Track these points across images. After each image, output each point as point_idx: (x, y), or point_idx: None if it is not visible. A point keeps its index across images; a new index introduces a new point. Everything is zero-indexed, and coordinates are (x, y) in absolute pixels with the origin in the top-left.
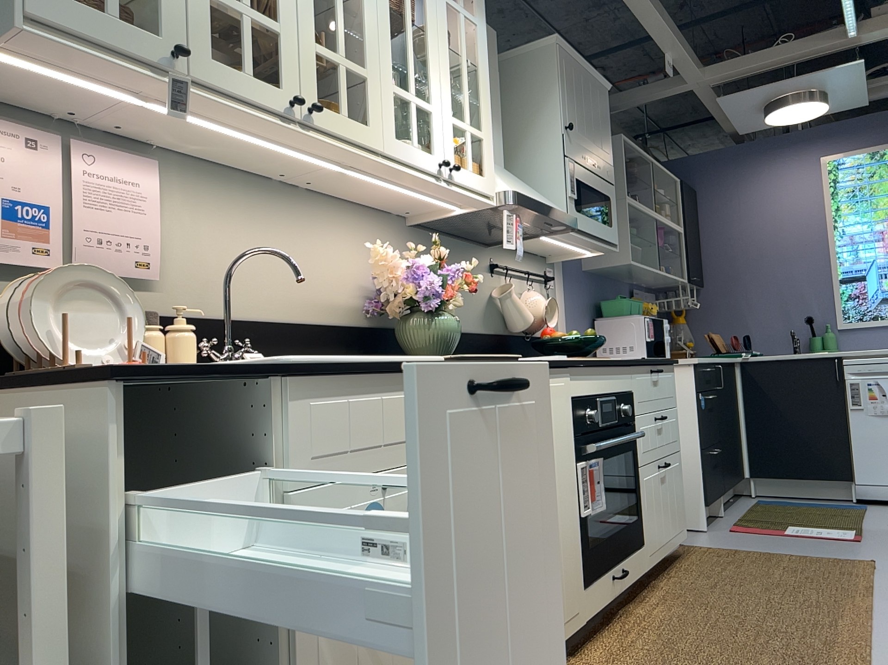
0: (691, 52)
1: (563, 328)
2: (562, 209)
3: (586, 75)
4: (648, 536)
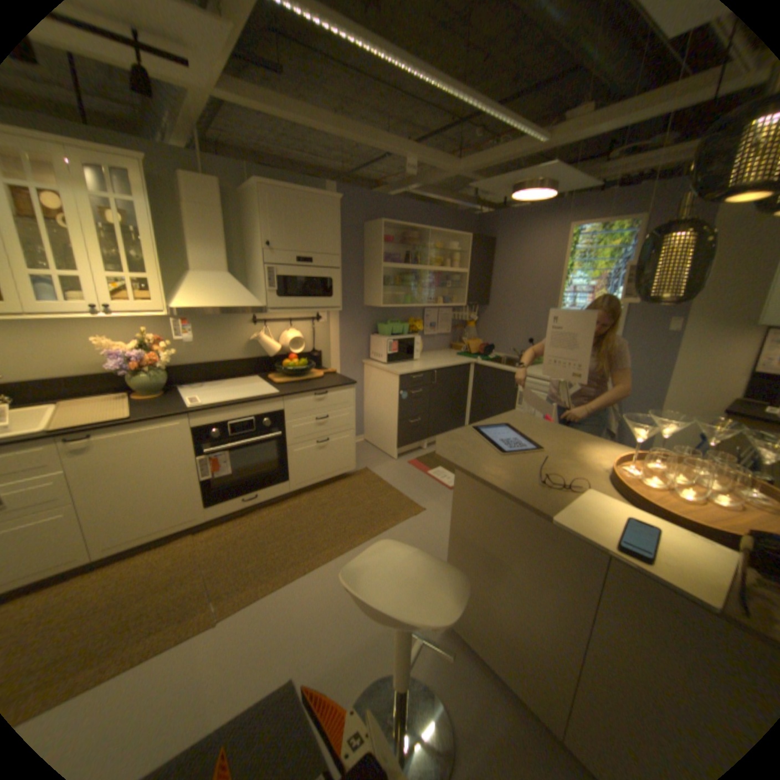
0: (435, 151)
1: (333, 344)
2: (251, 302)
3: (302, 195)
4: (293, 477)
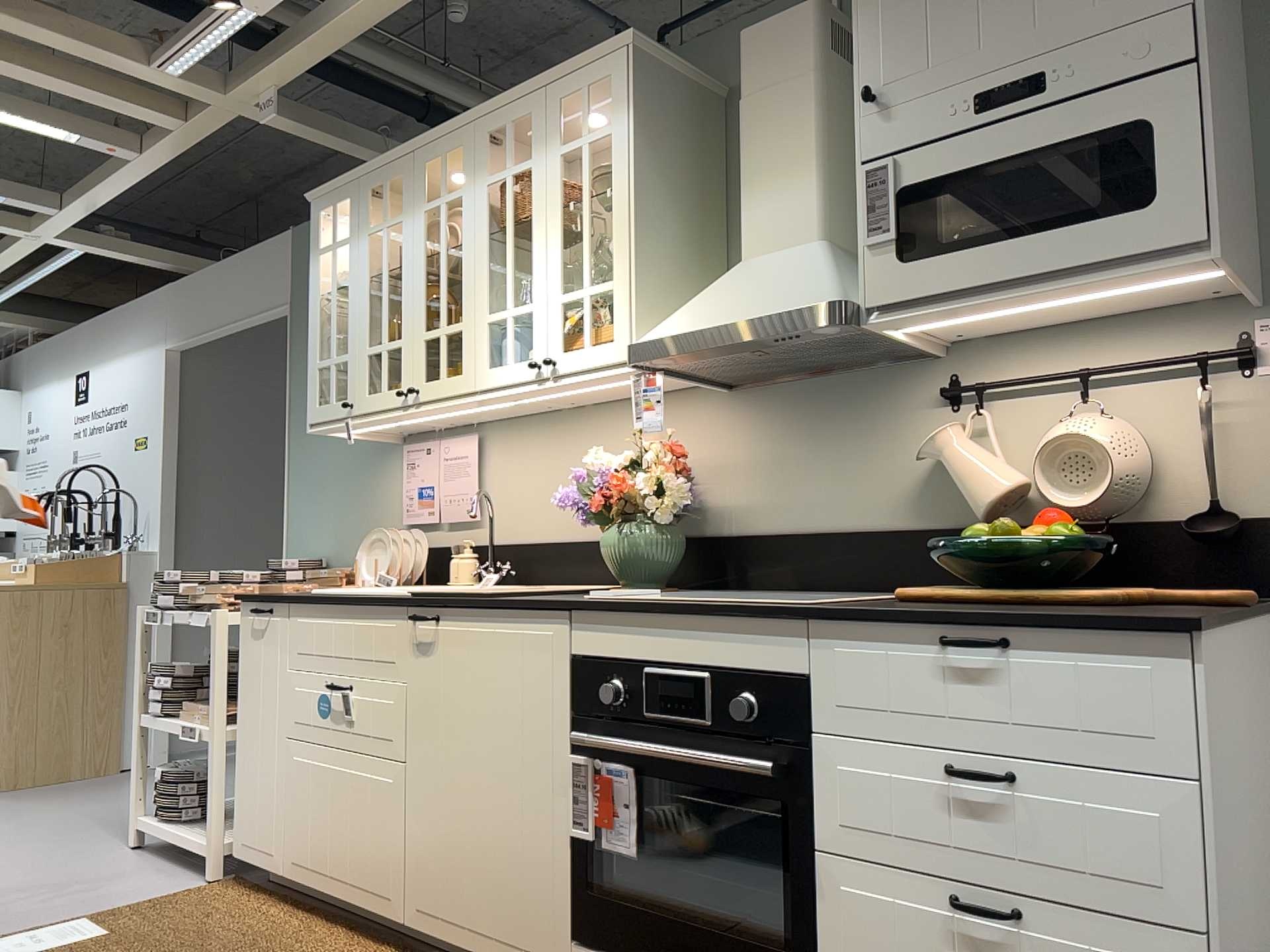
0: None
1: None
2: (808, 296)
3: None
4: None
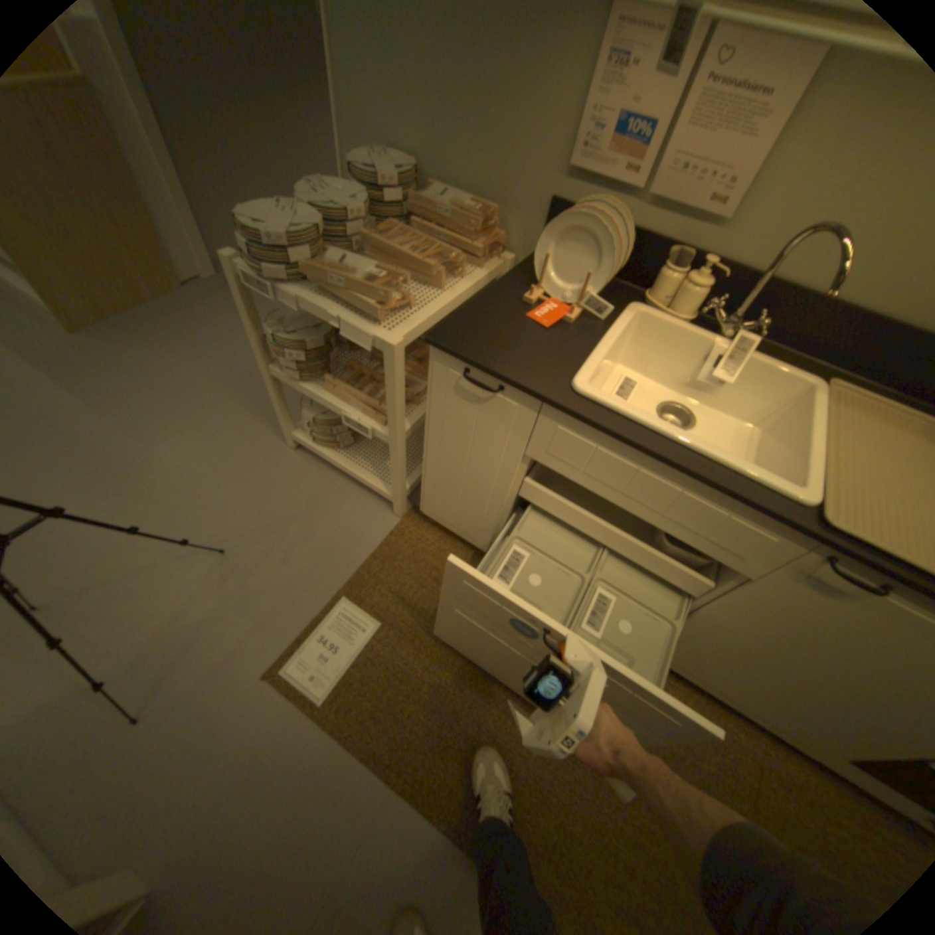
0: None
1: None
2: None
3: None
4: None
